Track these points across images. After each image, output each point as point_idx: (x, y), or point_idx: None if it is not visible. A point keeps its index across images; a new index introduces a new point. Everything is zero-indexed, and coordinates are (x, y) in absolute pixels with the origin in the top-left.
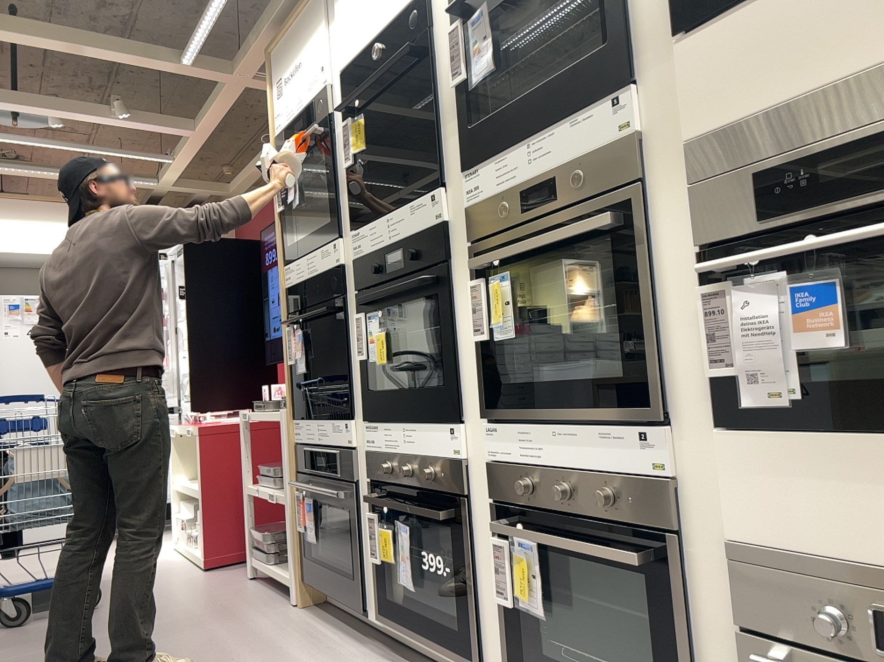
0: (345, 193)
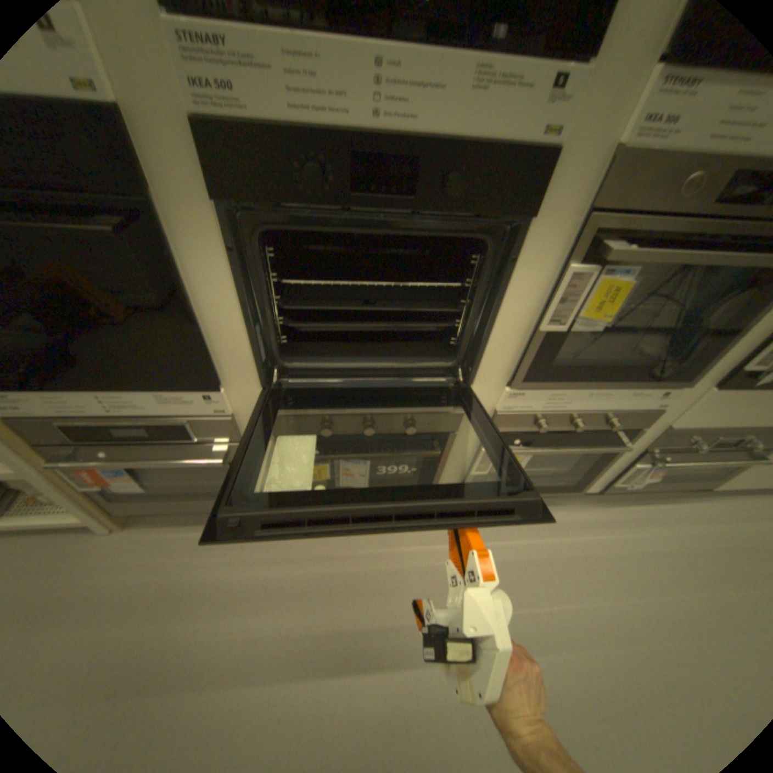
0: None
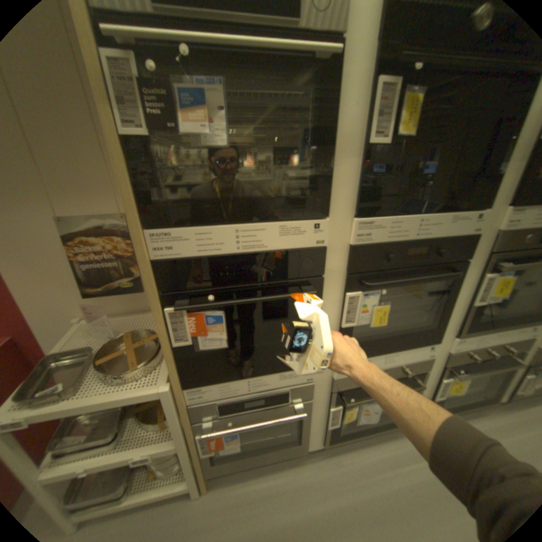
0: (347, 167)
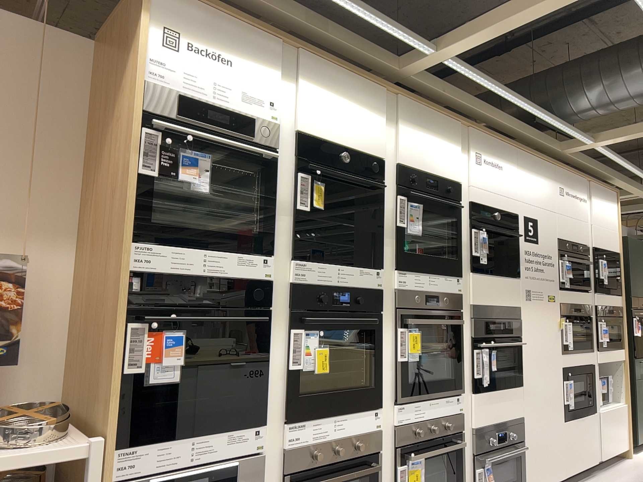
0: (285, 224)
